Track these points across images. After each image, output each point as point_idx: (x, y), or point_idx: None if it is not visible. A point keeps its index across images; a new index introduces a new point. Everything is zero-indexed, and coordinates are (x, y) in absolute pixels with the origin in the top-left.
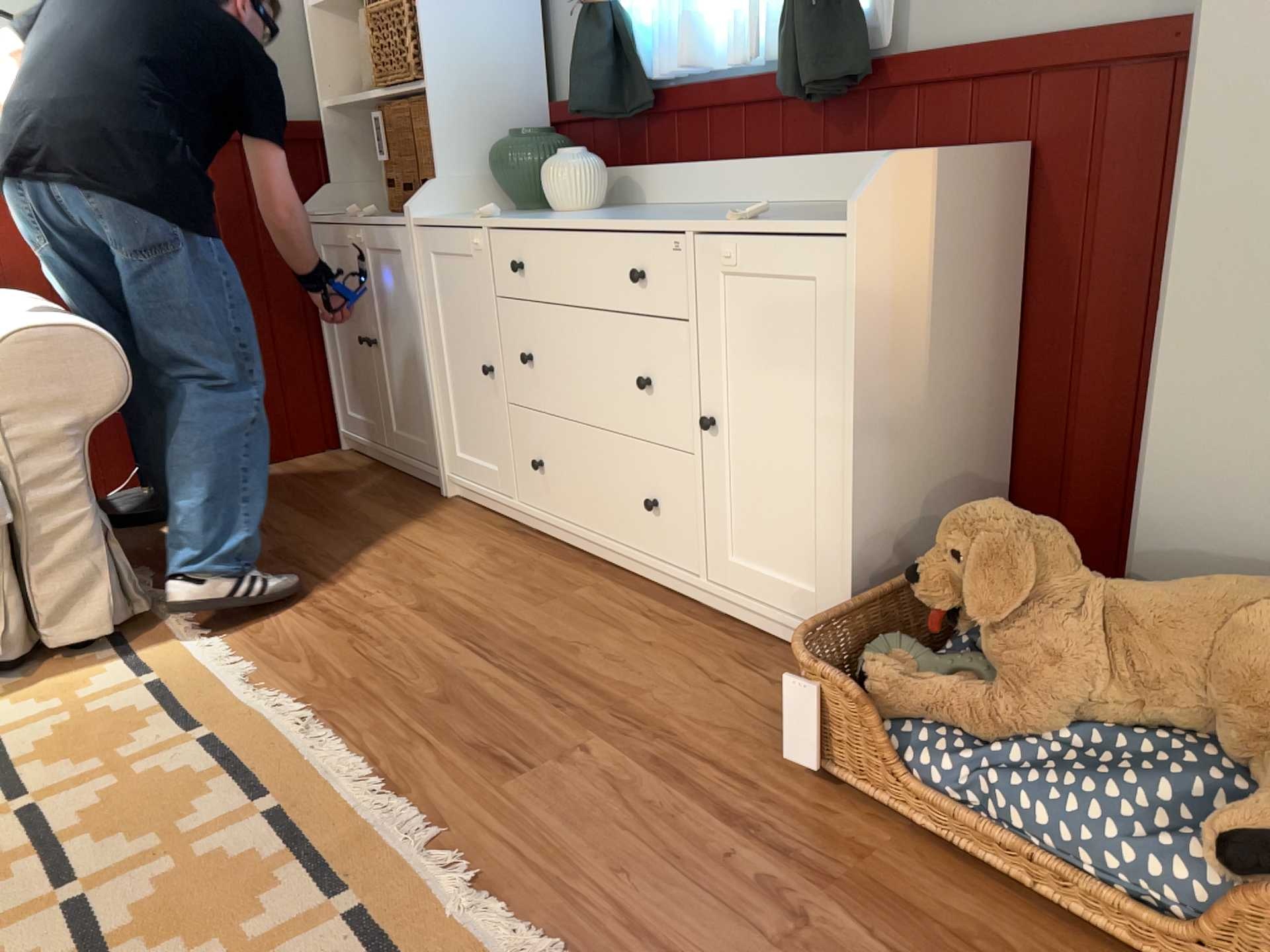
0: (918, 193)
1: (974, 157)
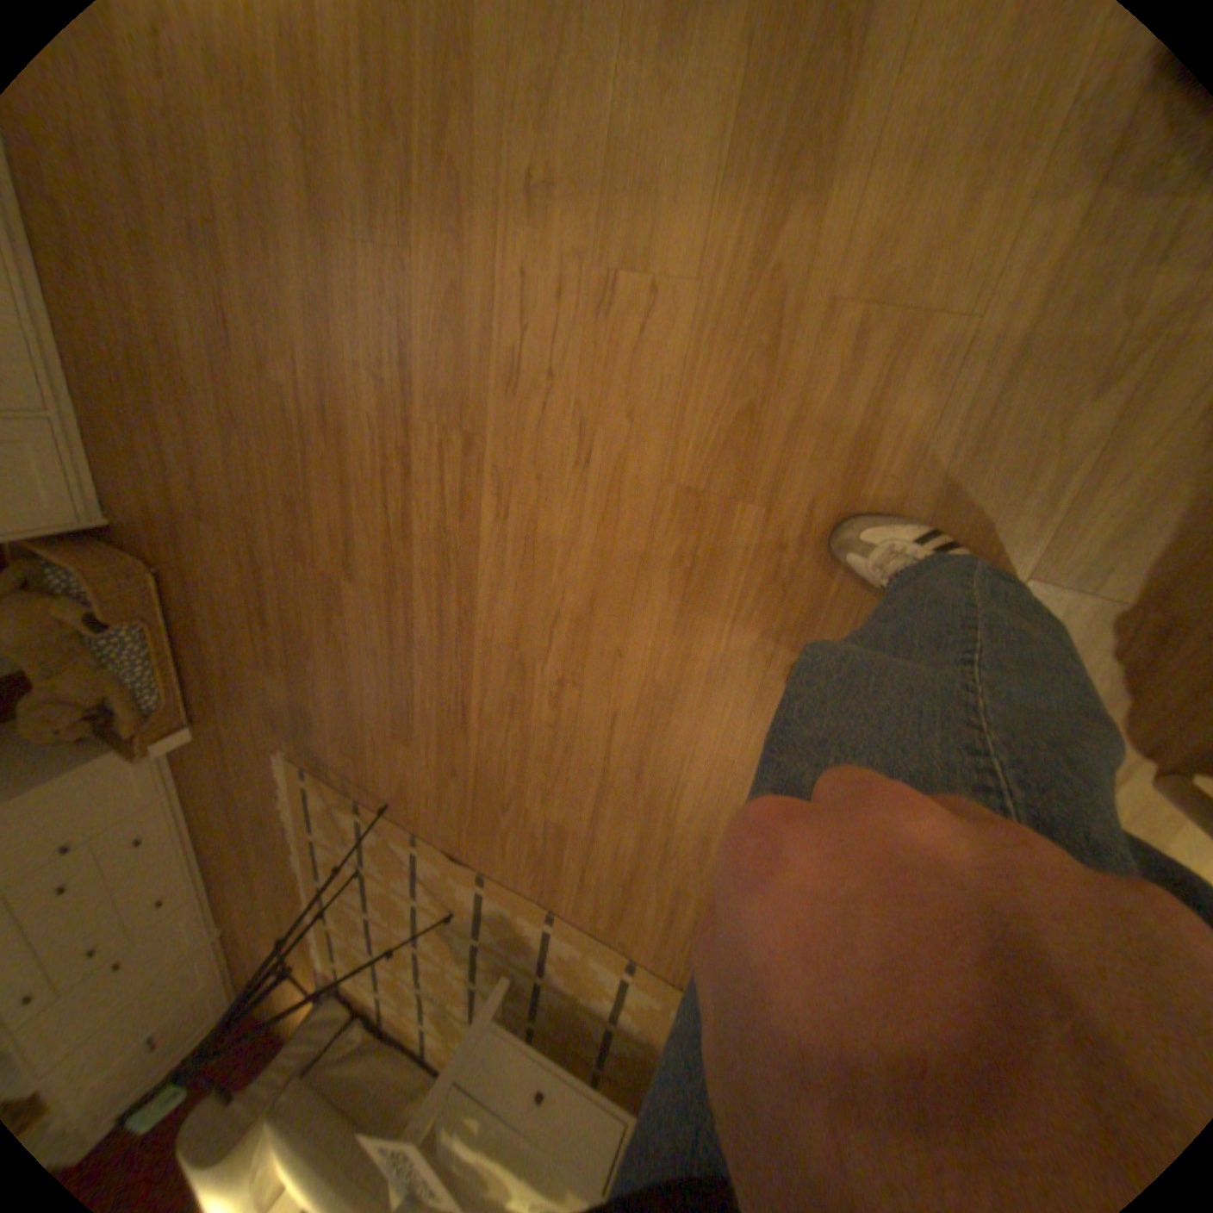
0: None
1: None
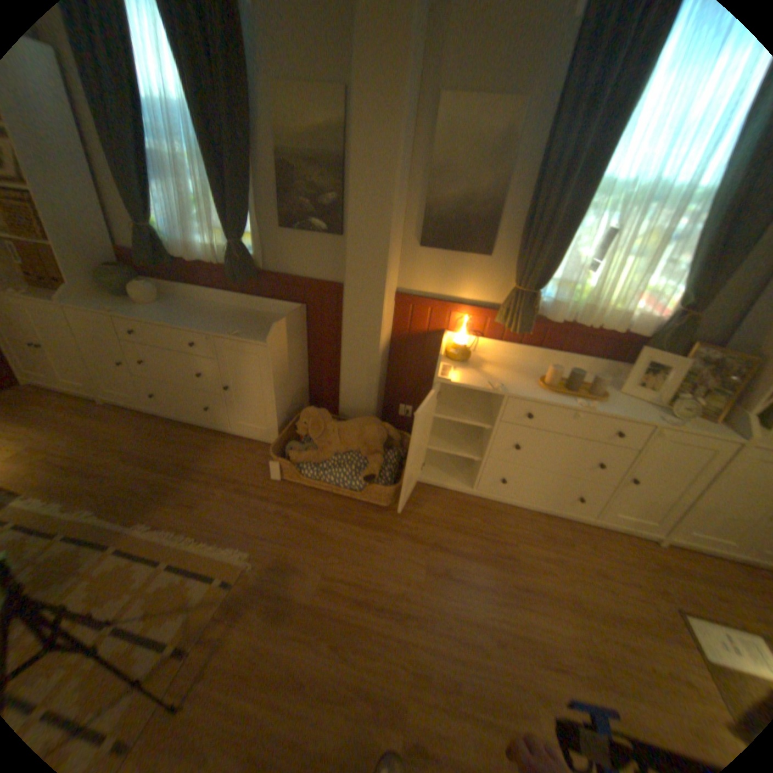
0: (282, 330)
1: (294, 314)
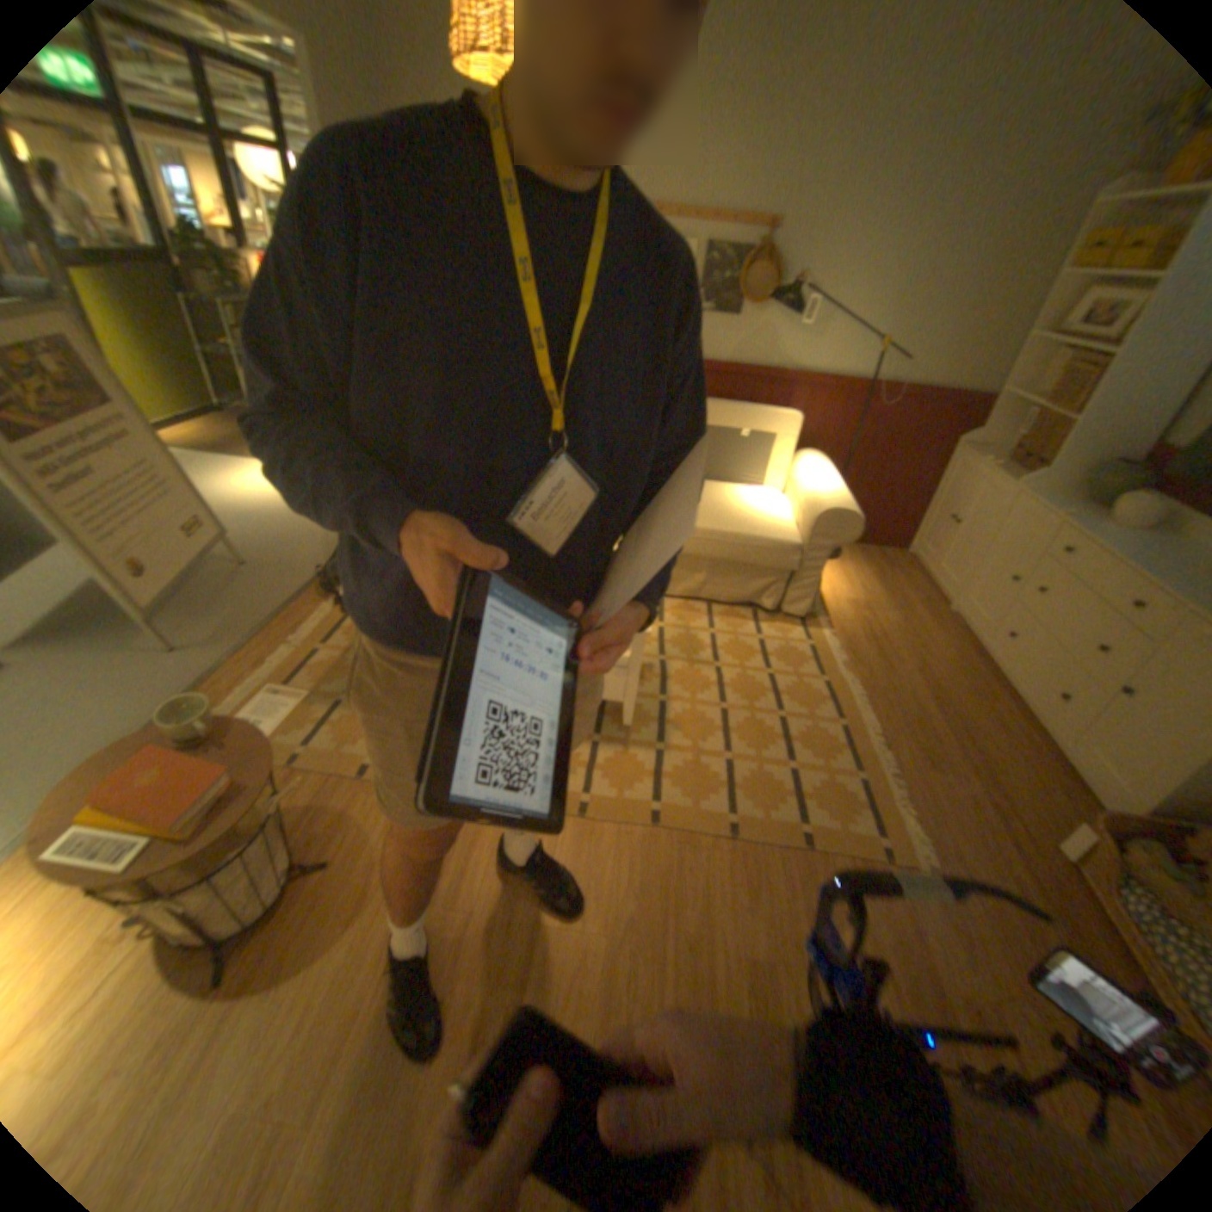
0: None
1: None
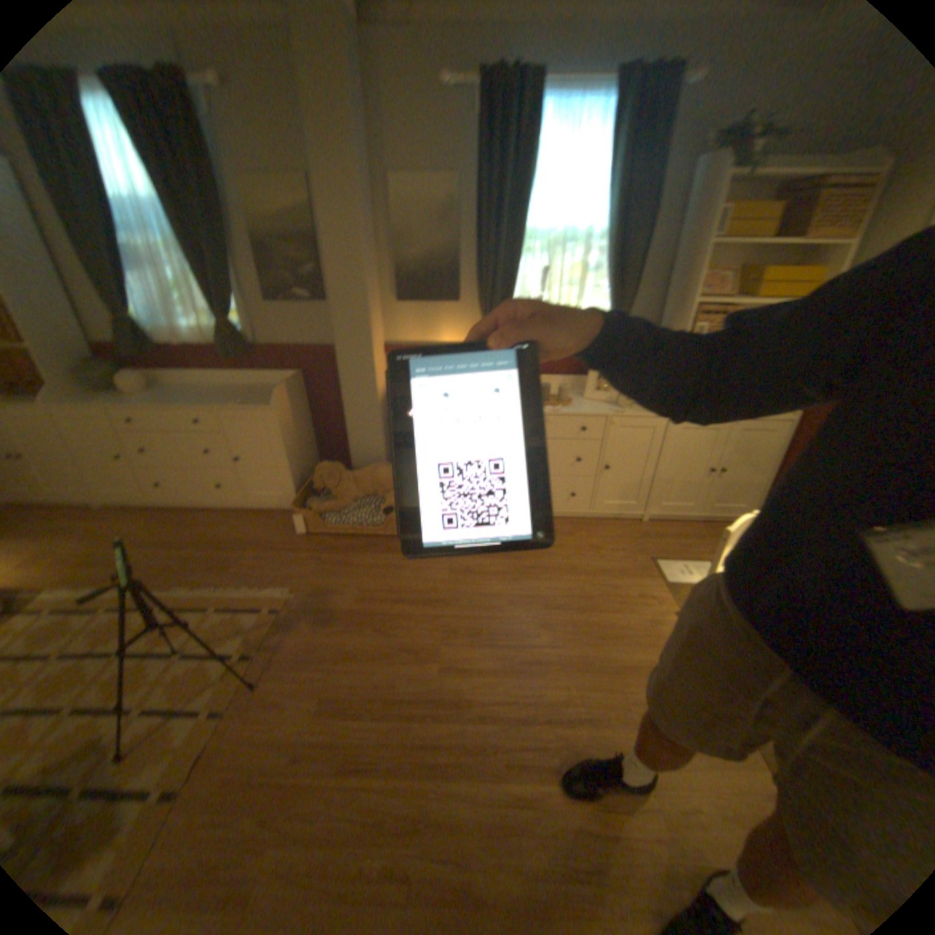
0: (284, 392)
1: (292, 378)
